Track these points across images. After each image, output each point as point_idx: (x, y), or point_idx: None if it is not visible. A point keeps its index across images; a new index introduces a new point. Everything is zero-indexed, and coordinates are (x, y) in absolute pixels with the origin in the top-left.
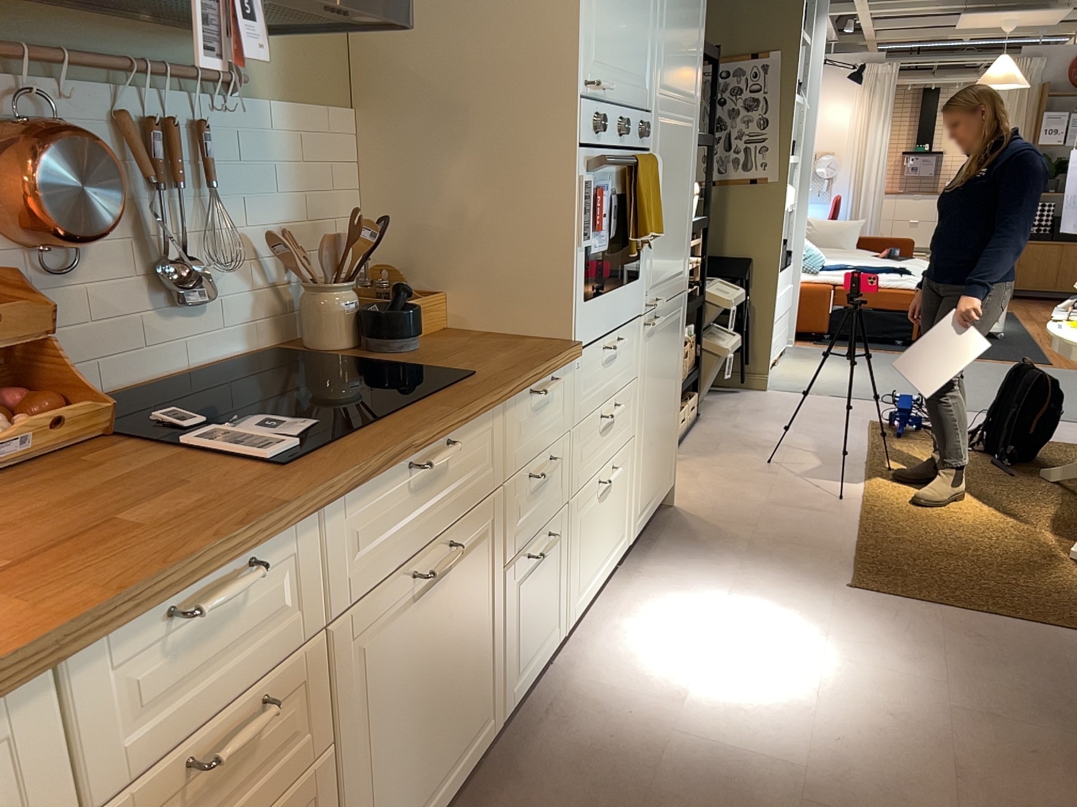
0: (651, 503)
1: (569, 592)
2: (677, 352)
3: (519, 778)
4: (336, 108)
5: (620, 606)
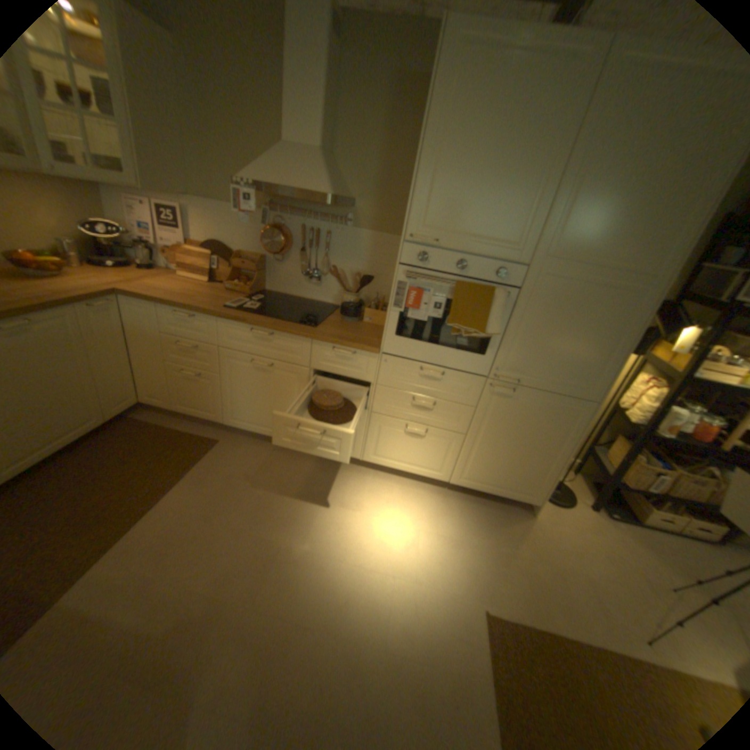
0: (489, 487)
1: (365, 446)
2: (560, 431)
3: (293, 460)
4: (397, 236)
5: (409, 489)
